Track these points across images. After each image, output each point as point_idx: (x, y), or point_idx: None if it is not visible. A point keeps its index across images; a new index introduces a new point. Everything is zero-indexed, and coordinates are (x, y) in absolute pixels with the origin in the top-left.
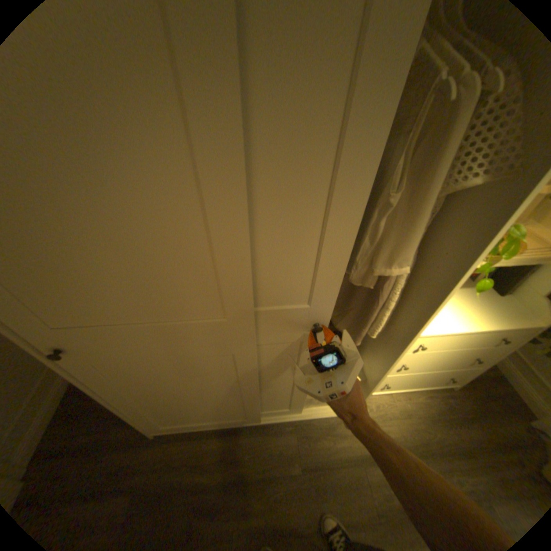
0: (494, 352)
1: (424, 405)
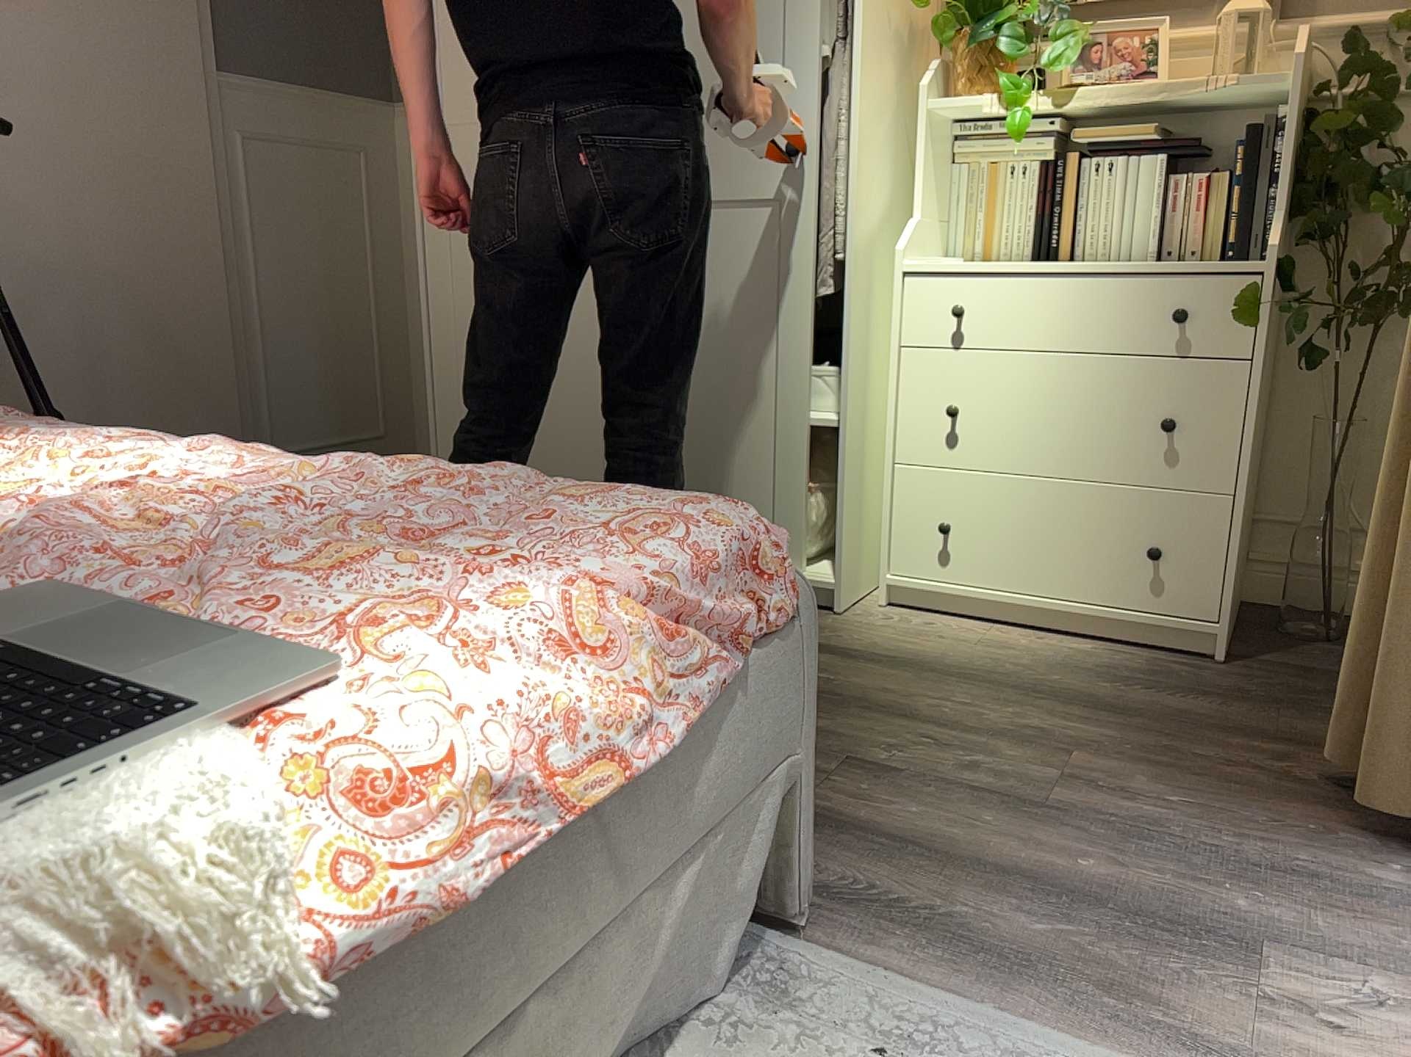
0: (1197, 388)
1: (1077, 652)
